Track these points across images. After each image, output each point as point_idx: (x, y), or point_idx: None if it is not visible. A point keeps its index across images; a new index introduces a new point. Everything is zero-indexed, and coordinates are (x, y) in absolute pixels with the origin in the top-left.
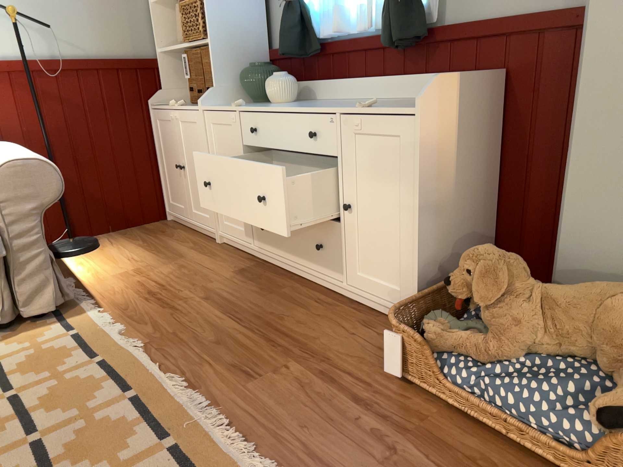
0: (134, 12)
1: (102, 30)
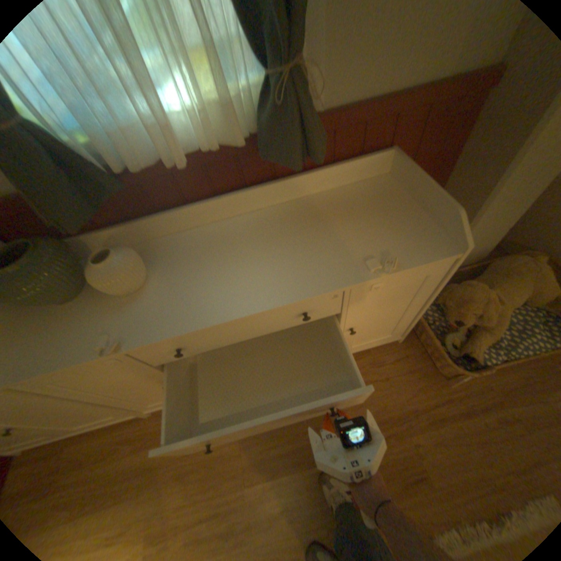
0: None
1: None
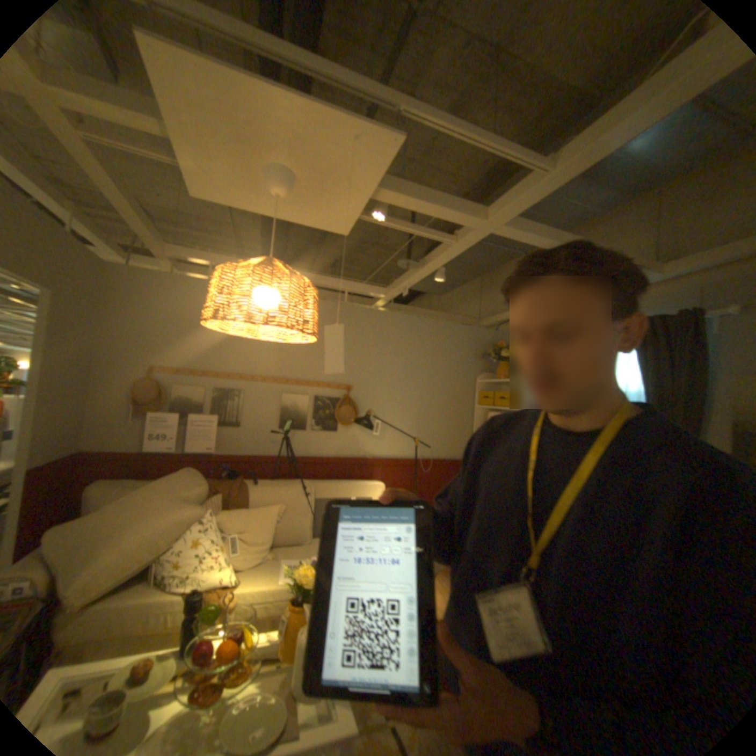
0: (464, 434)
1: (448, 443)
